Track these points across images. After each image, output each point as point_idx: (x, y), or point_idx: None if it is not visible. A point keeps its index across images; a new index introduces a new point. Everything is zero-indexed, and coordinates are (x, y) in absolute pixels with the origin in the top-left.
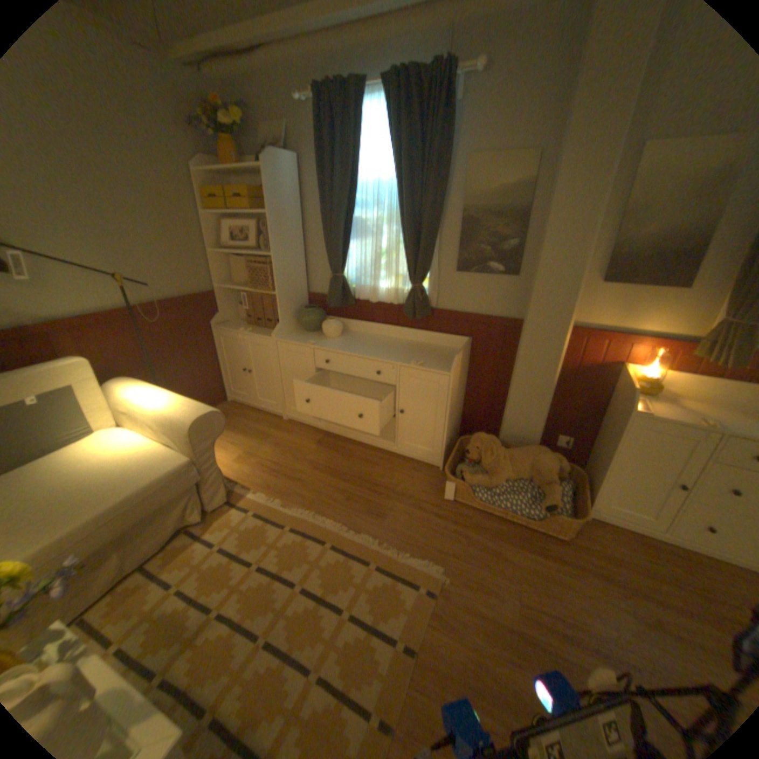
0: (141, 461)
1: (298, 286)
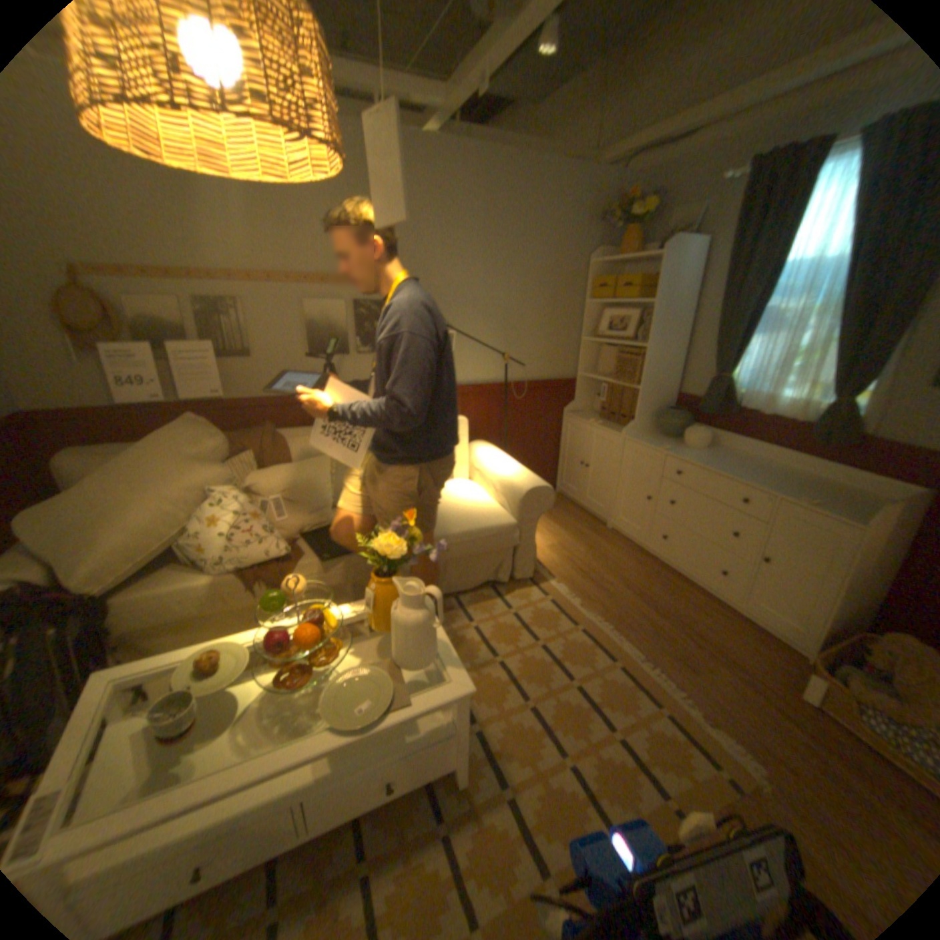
0: (482, 510)
1: (668, 383)
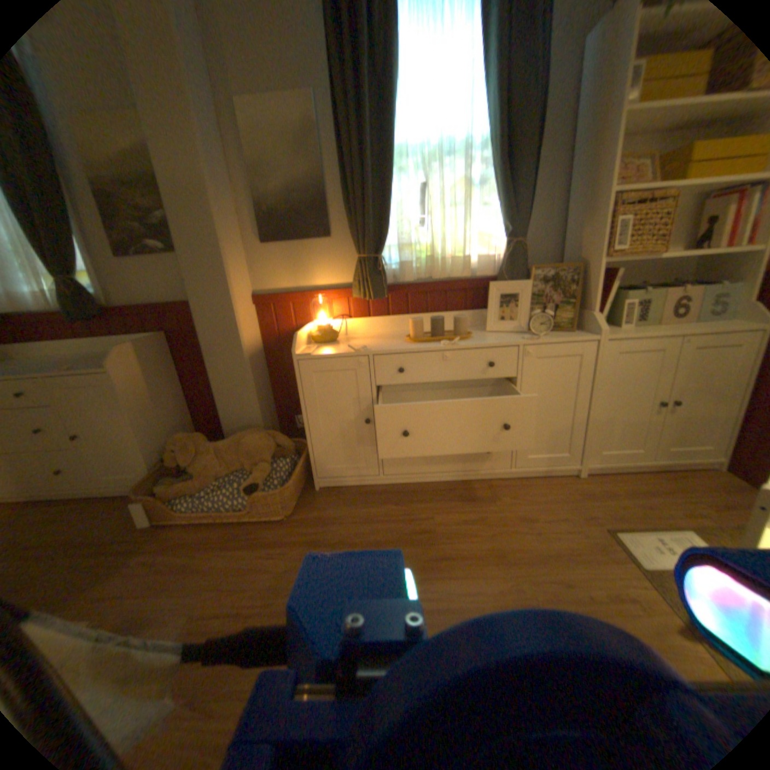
0: None
1: None
